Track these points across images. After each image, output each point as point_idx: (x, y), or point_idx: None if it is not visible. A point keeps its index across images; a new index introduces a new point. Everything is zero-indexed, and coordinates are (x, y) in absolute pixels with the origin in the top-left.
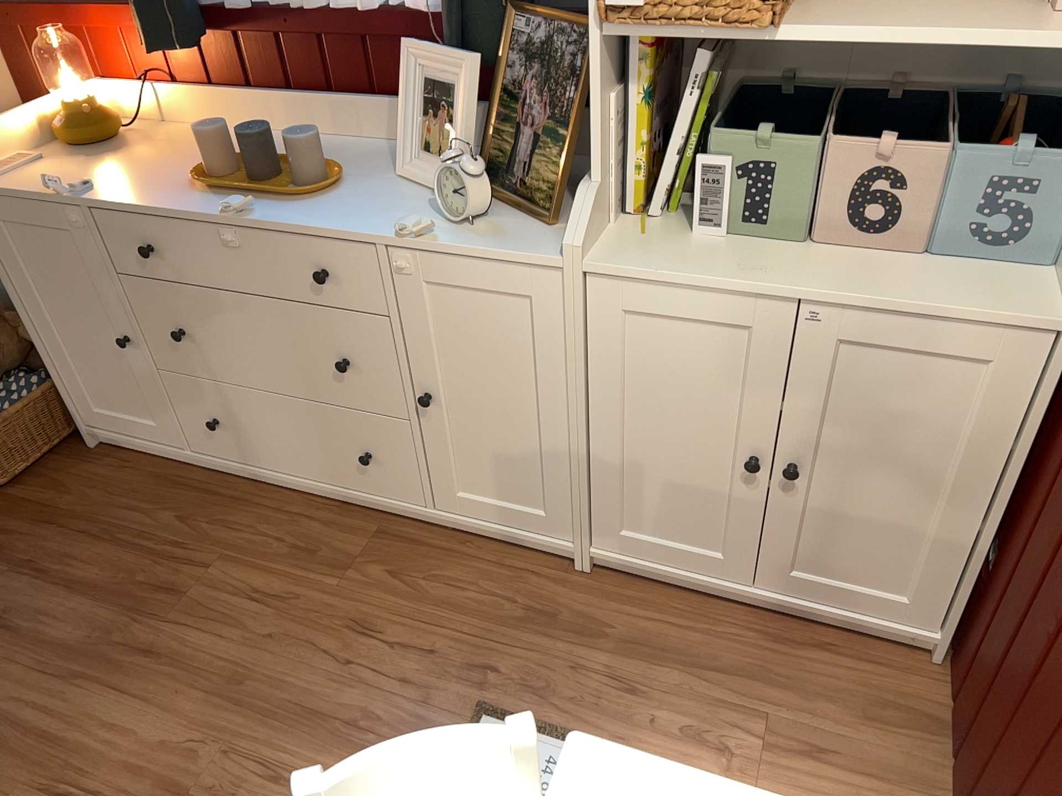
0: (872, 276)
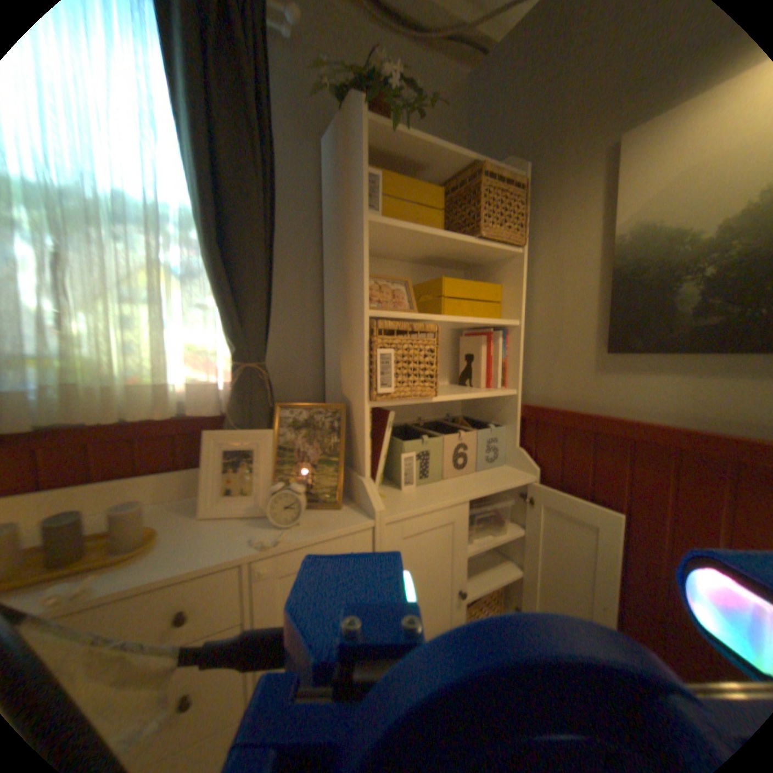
0: (477, 481)
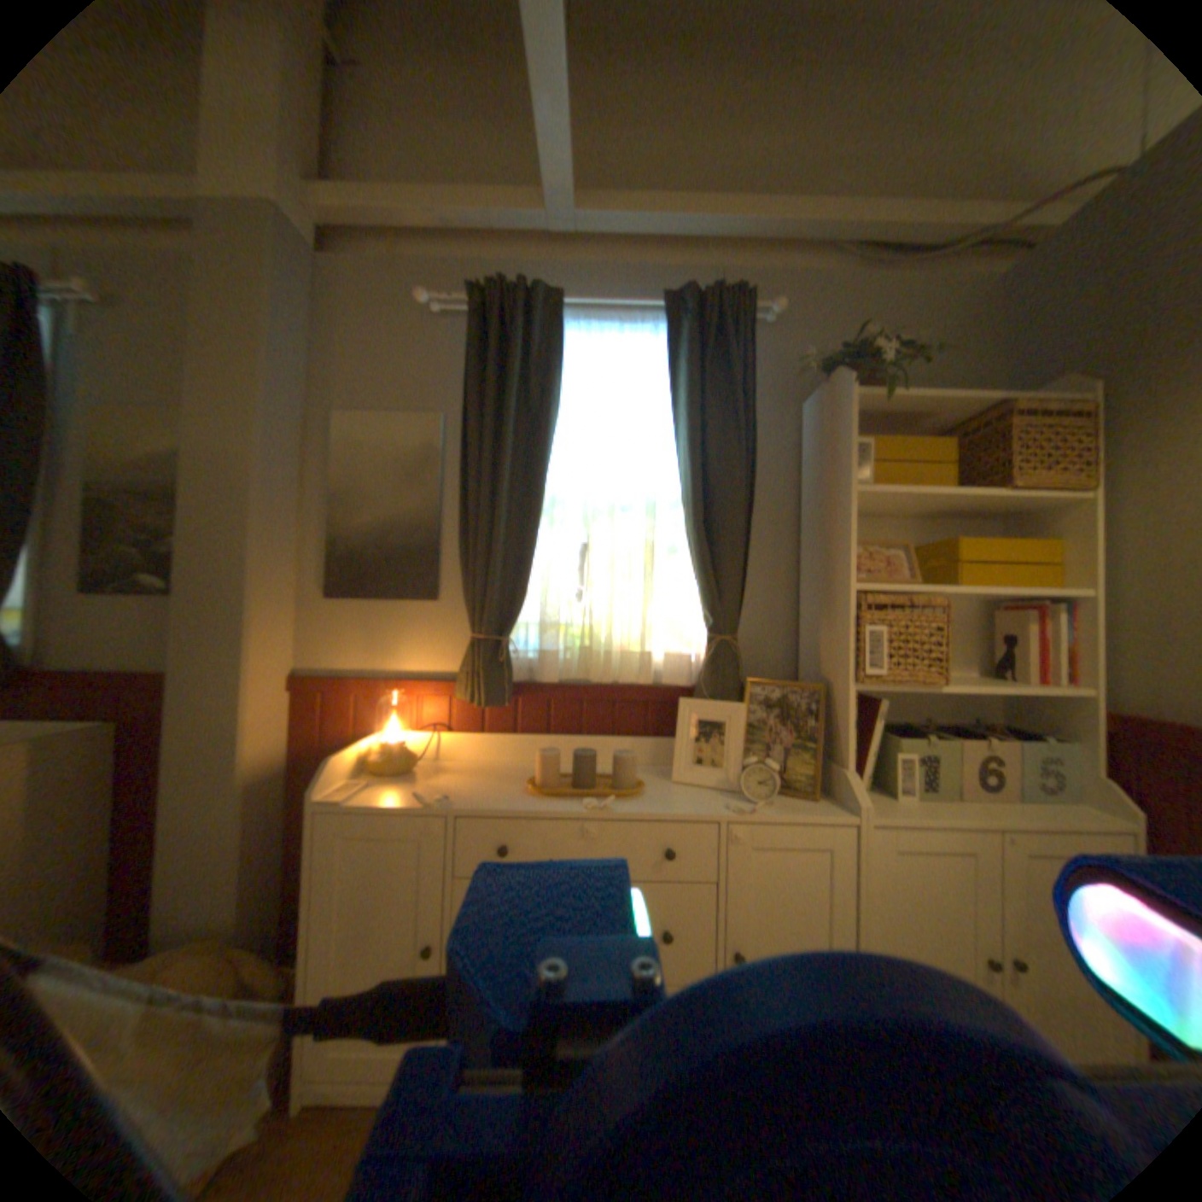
0: (1021, 813)
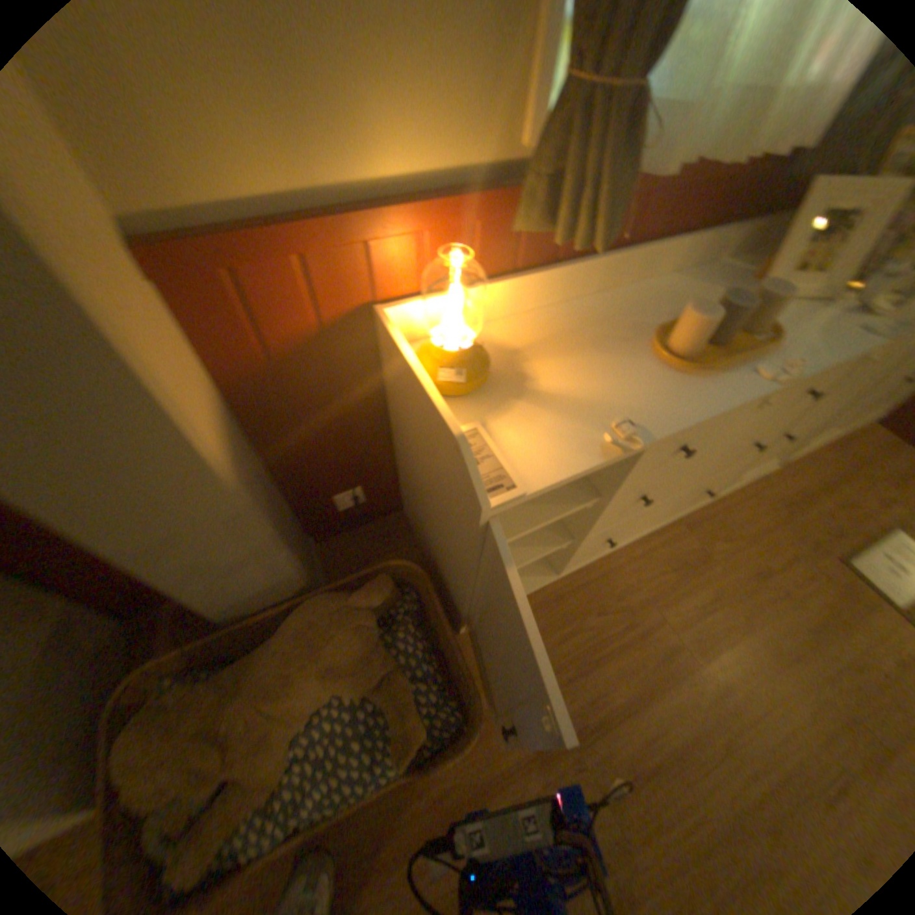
0: None
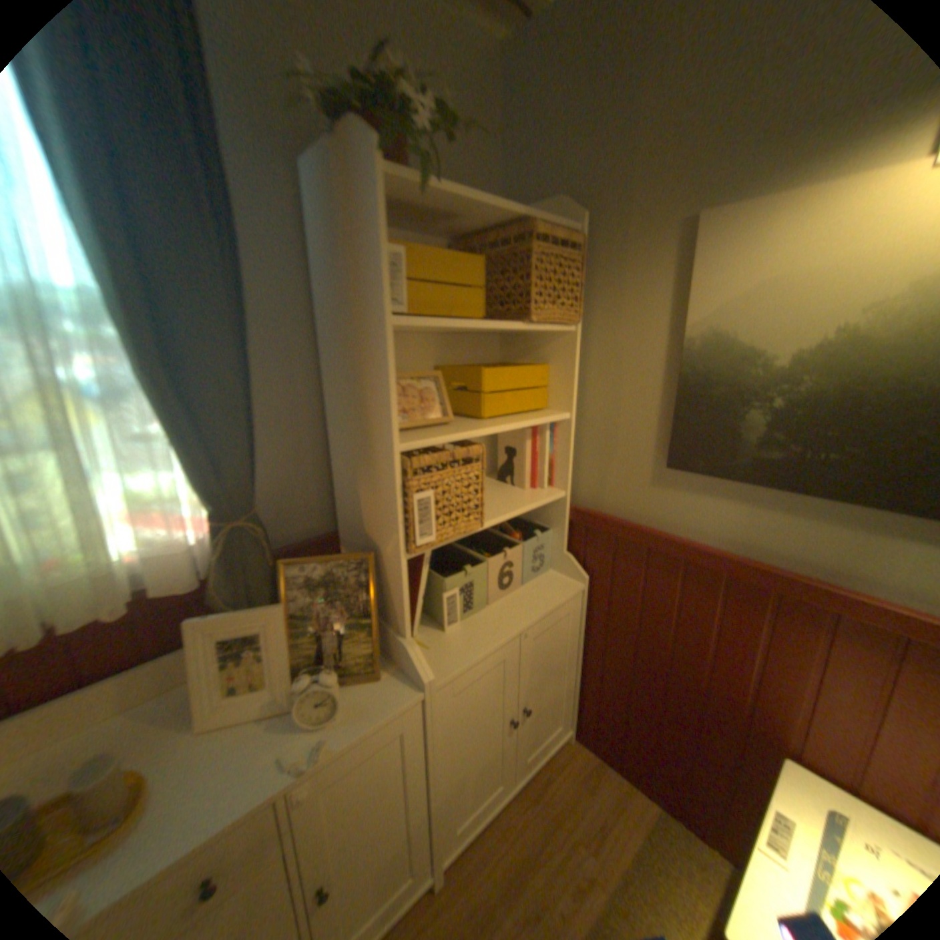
0: (525, 602)
